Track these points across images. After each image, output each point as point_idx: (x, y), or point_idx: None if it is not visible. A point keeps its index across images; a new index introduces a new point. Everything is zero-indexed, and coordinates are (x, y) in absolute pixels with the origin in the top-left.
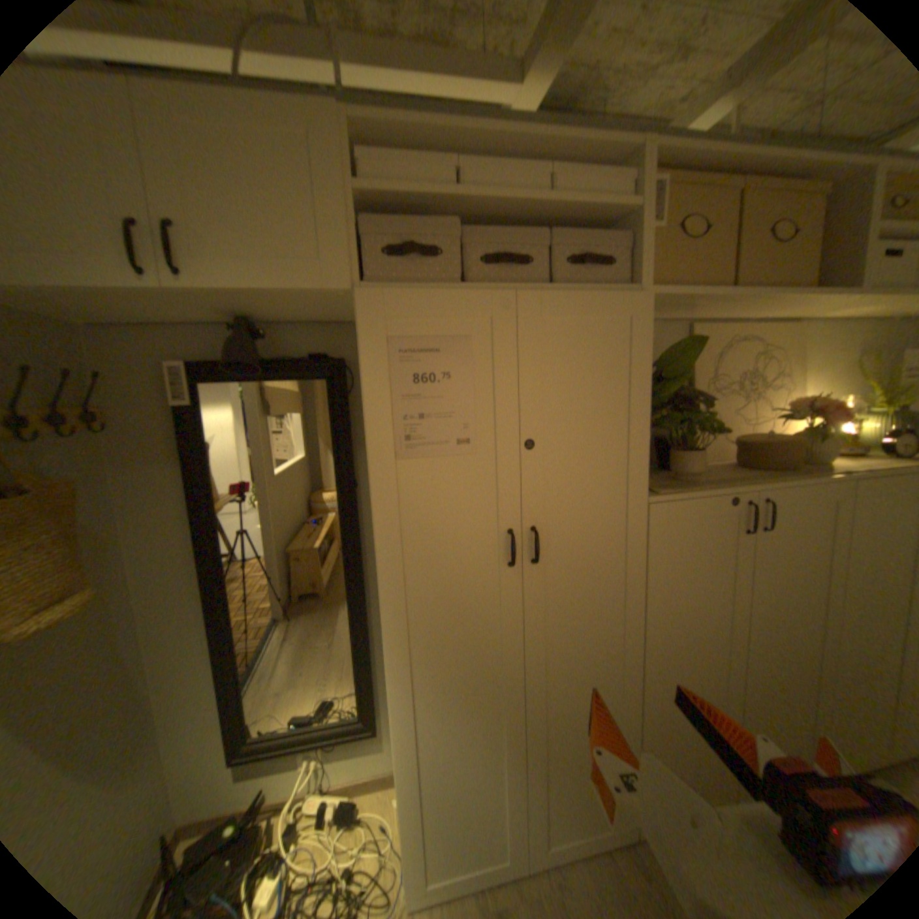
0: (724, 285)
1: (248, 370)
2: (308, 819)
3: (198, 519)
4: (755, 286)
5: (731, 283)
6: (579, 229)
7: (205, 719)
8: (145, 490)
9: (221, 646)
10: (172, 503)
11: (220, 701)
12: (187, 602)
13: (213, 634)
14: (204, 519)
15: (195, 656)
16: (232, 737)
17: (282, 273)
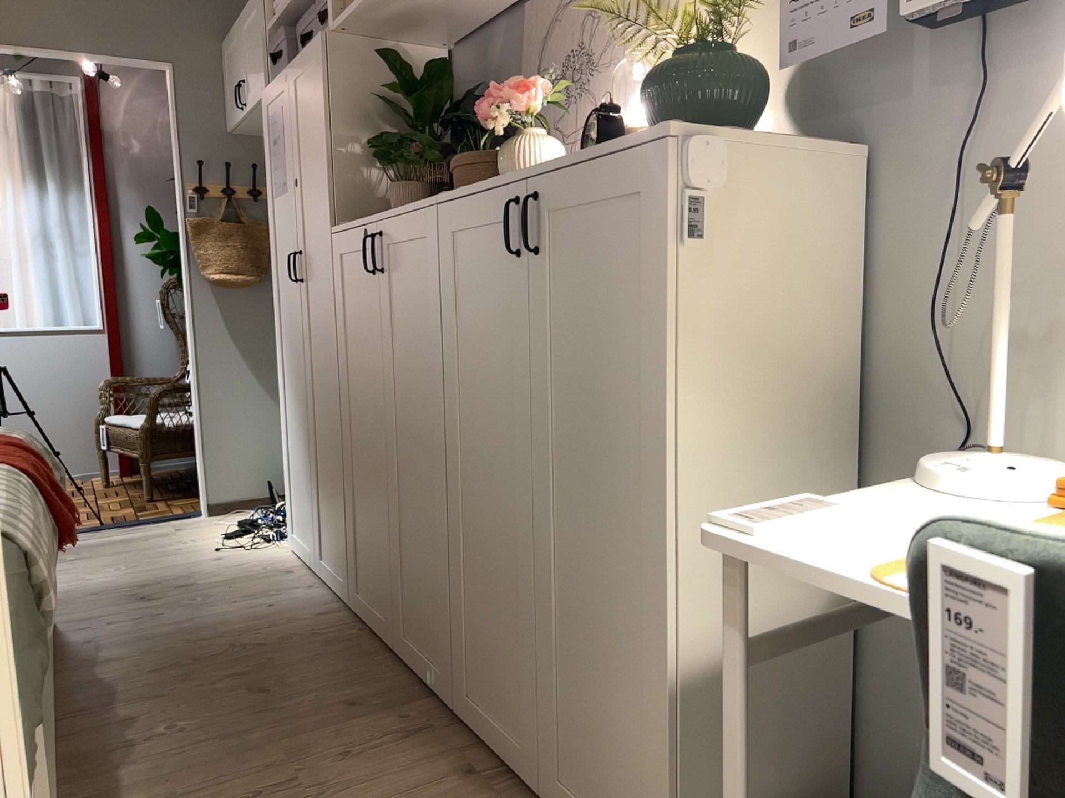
0: None
1: None
2: None
3: None
4: None
5: None
6: None
7: None
8: None
9: None
10: None
11: None
12: None
13: None
14: None
15: None
16: None
17: (255, 91)
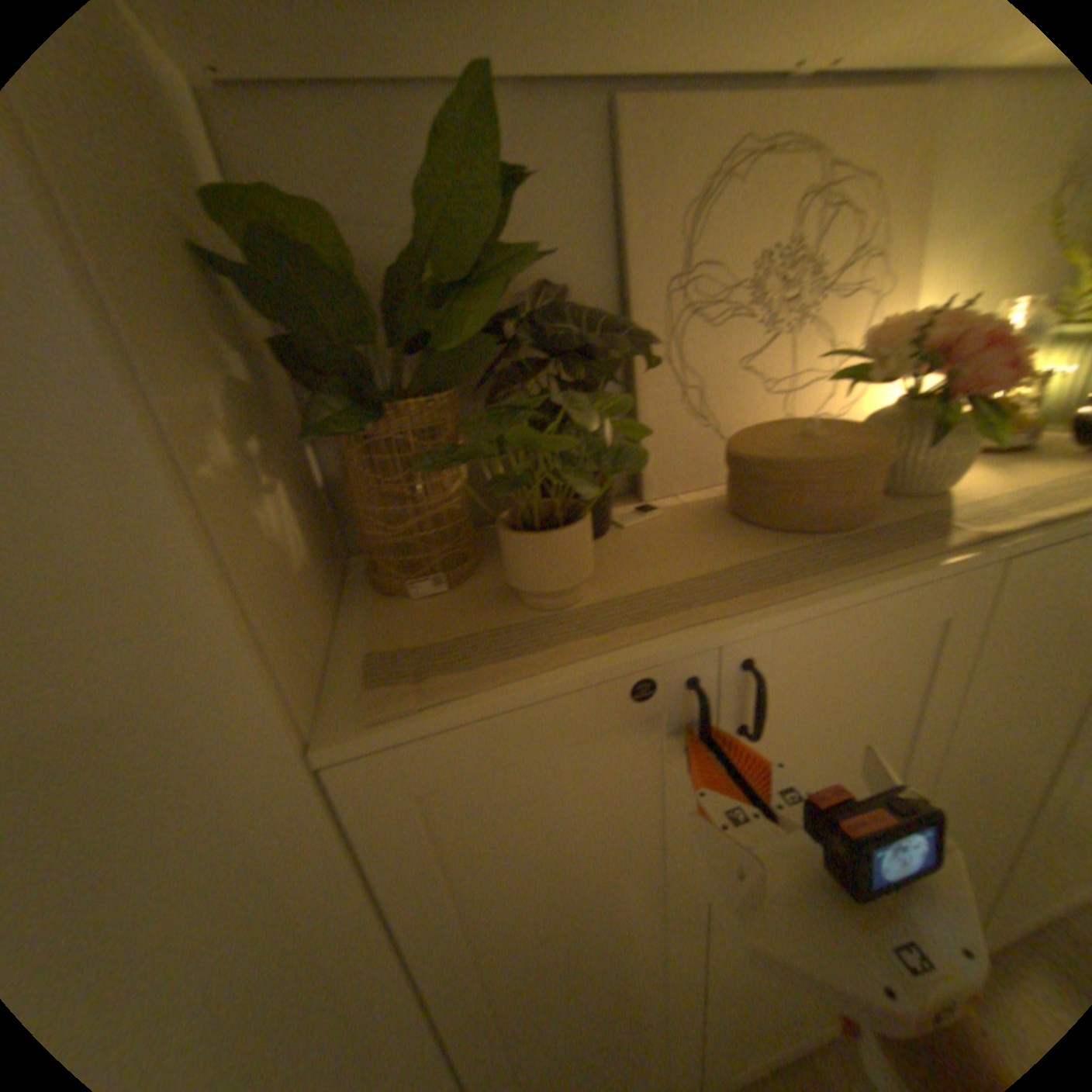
0: None
1: None
2: None
3: None
4: None
5: None
6: None
7: None
8: None
9: None
10: None
11: None
12: None
13: None
14: None
15: None
16: None
17: None
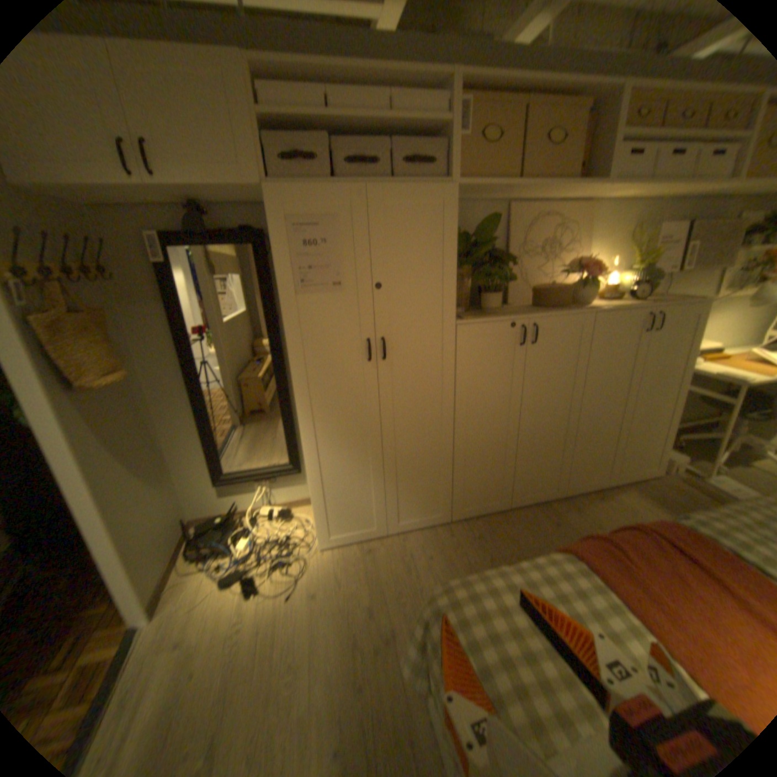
0: (517, 176)
1: (199, 238)
2: (263, 519)
3: (177, 339)
4: (534, 178)
5: (518, 176)
6: (417, 135)
7: (196, 463)
8: (141, 320)
9: (201, 418)
10: (159, 329)
11: (204, 450)
12: (177, 392)
13: (195, 410)
14: (181, 339)
15: (185, 425)
16: (214, 472)
17: (215, 174)
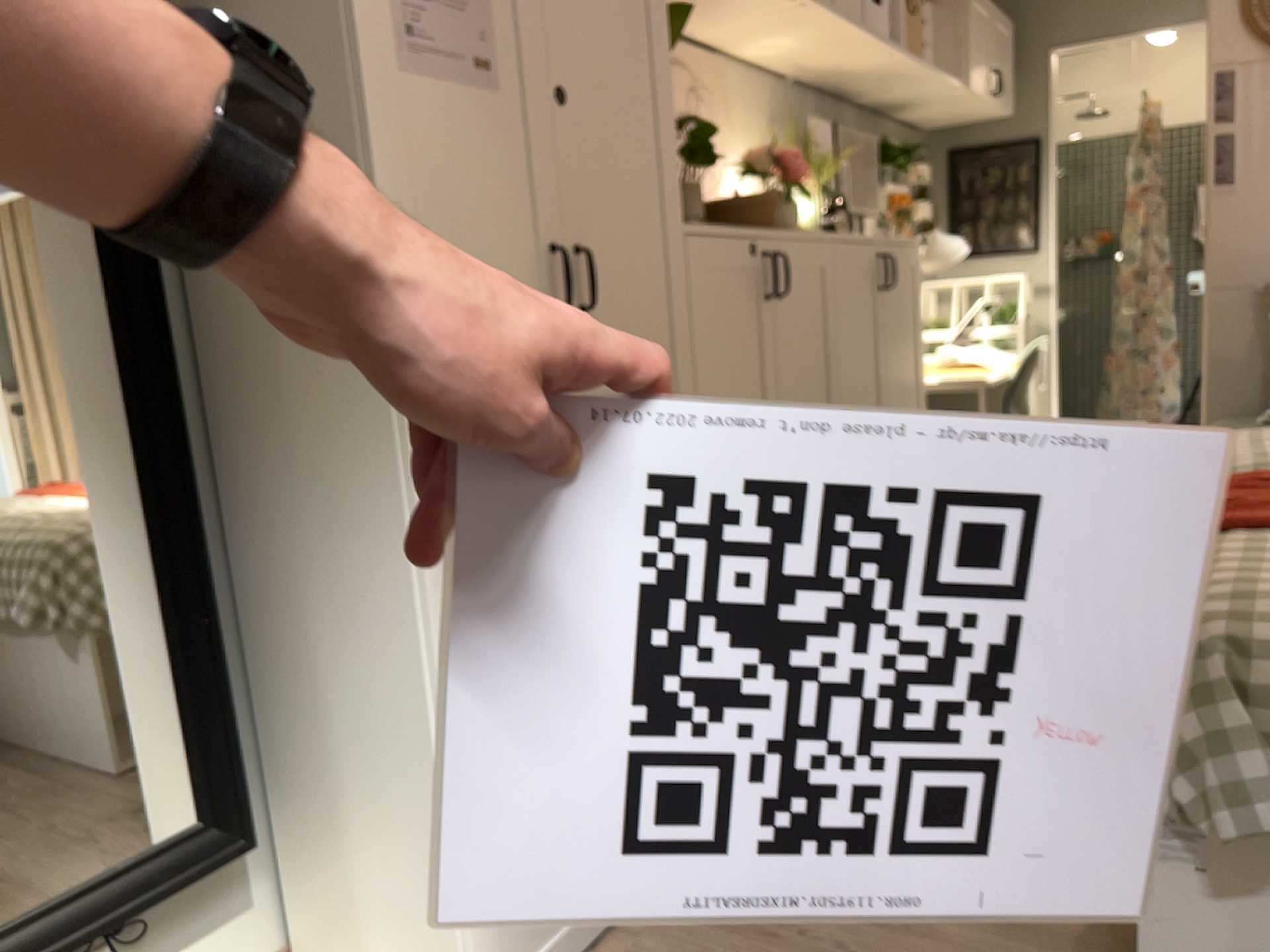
0: None
1: None
2: None
3: None
4: None
5: None
6: None
7: None
8: None
9: None
10: None
11: None
12: None
13: None
14: None
15: None
16: None
17: None
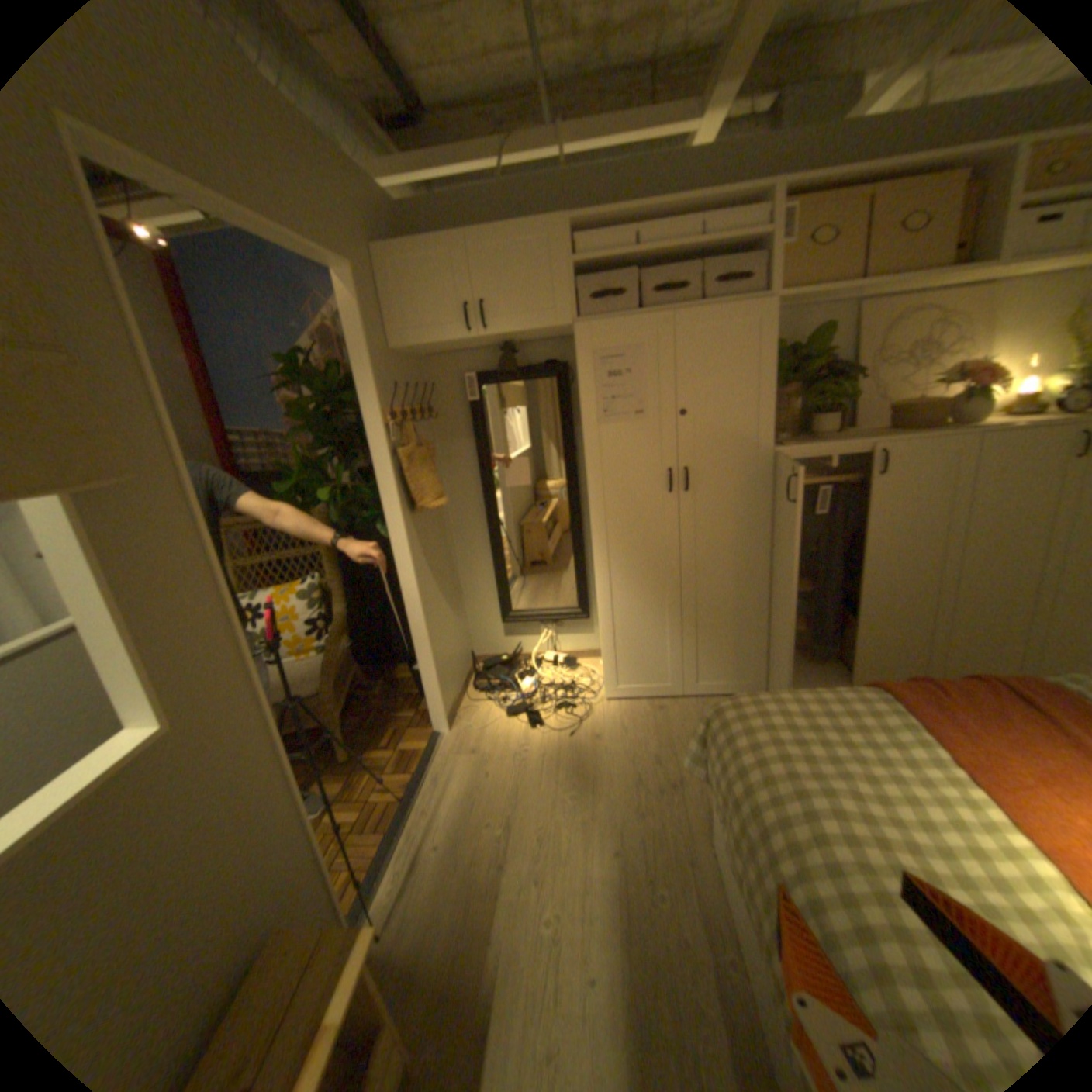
0: (860, 276)
1: (510, 376)
2: (548, 665)
3: (484, 472)
4: (882, 276)
5: (859, 277)
6: (734, 249)
7: (489, 597)
8: (455, 455)
9: (498, 551)
10: (469, 463)
11: (498, 584)
12: (478, 524)
13: (493, 543)
14: (487, 472)
15: (483, 557)
16: (505, 607)
17: (535, 321)
